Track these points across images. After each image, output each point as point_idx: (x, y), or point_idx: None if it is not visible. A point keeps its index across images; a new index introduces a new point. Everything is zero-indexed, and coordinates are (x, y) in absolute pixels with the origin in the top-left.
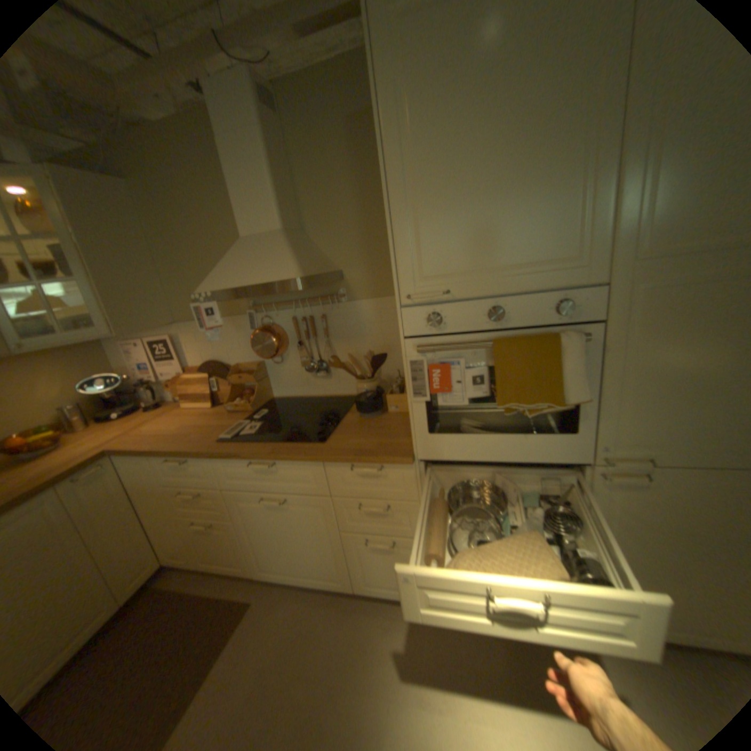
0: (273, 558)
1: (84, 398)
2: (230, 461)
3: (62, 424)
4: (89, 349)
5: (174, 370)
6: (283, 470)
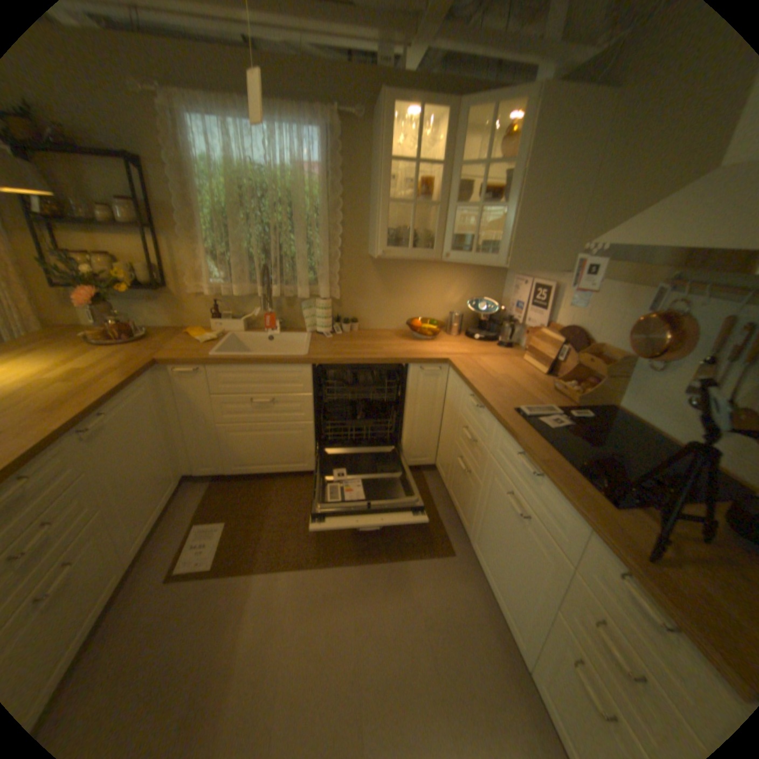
0: (490, 550)
1: (470, 314)
2: (509, 437)
3: (447, 326)
4: (495, 276)
5: (541, 321)
6: (546, 492)
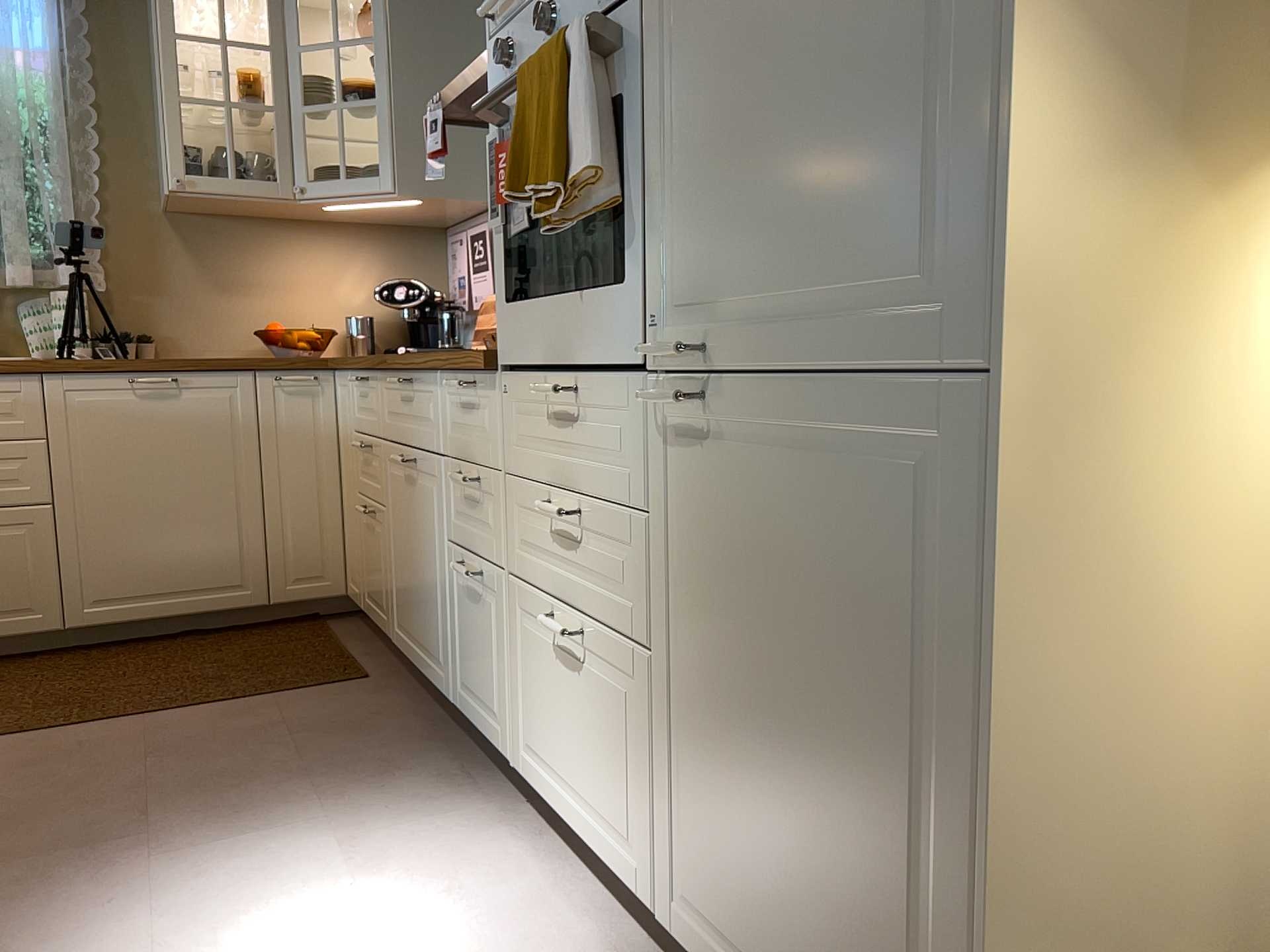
0: (405, 597)
1: (393, 322)
2: (388, 379)
3: (351, 347)
4: (426, 250)
5: None
6: (417, 398)
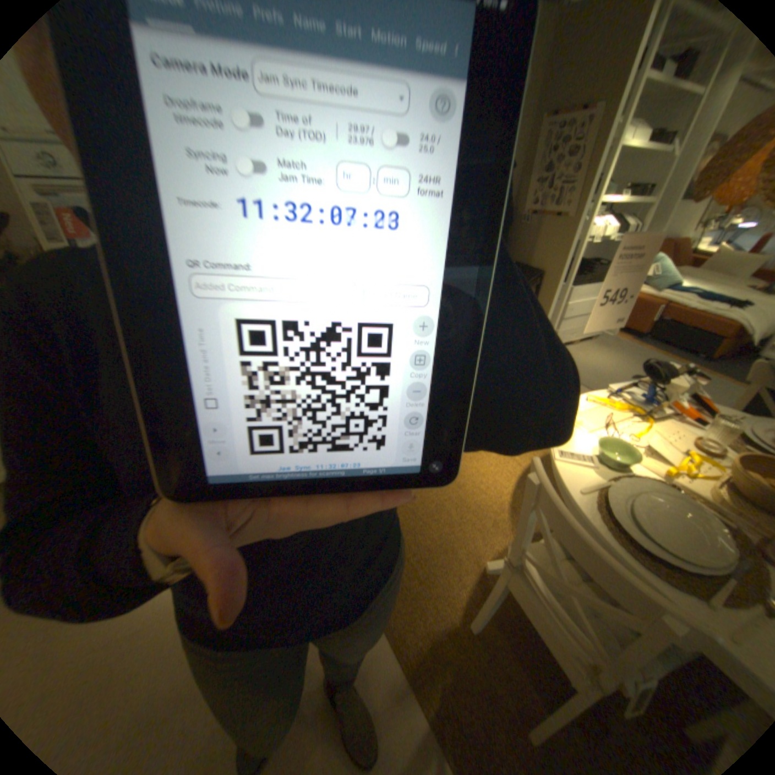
0: None
1: None
2: None
3: None
4: None
5: None
6: None
